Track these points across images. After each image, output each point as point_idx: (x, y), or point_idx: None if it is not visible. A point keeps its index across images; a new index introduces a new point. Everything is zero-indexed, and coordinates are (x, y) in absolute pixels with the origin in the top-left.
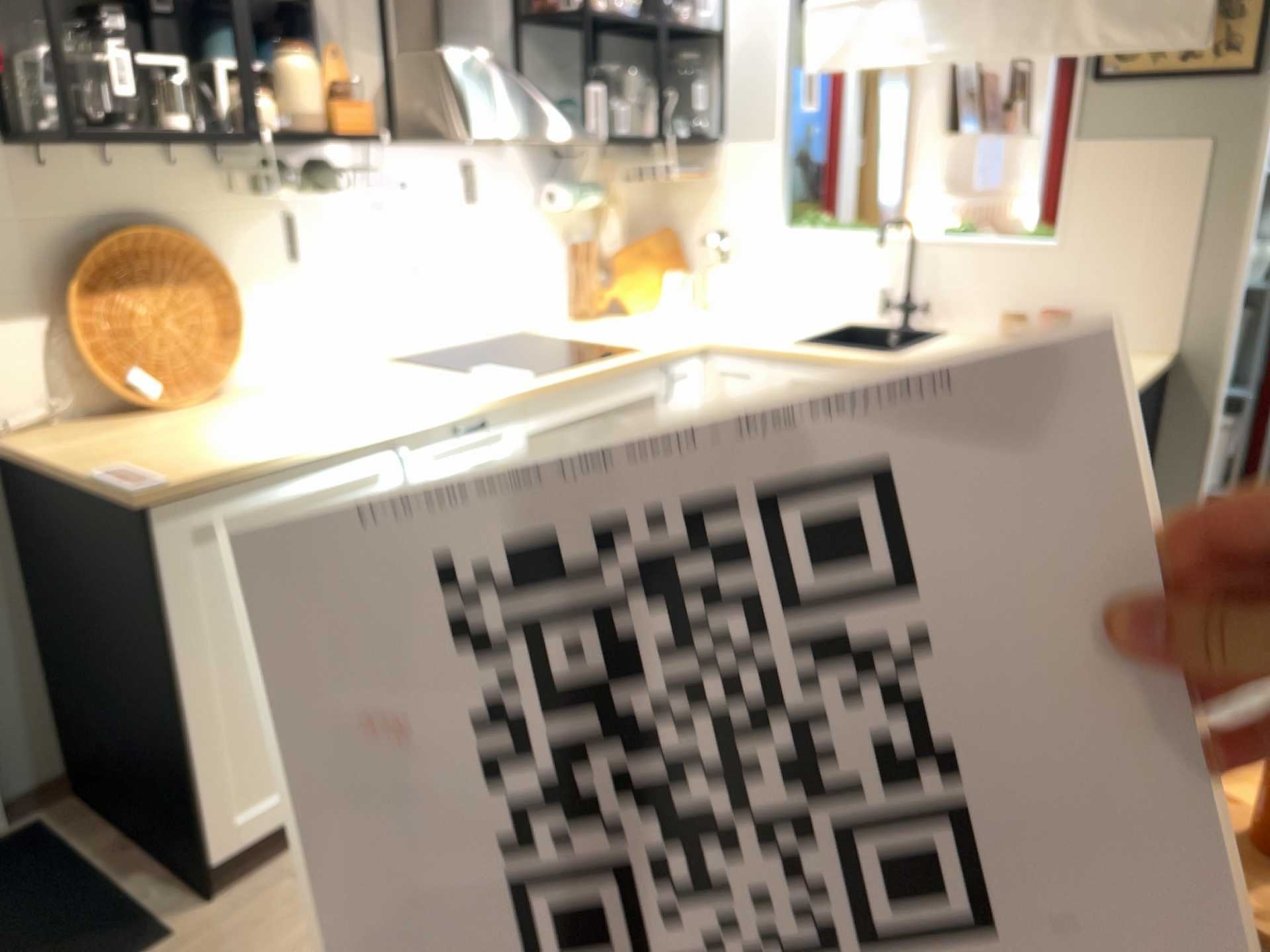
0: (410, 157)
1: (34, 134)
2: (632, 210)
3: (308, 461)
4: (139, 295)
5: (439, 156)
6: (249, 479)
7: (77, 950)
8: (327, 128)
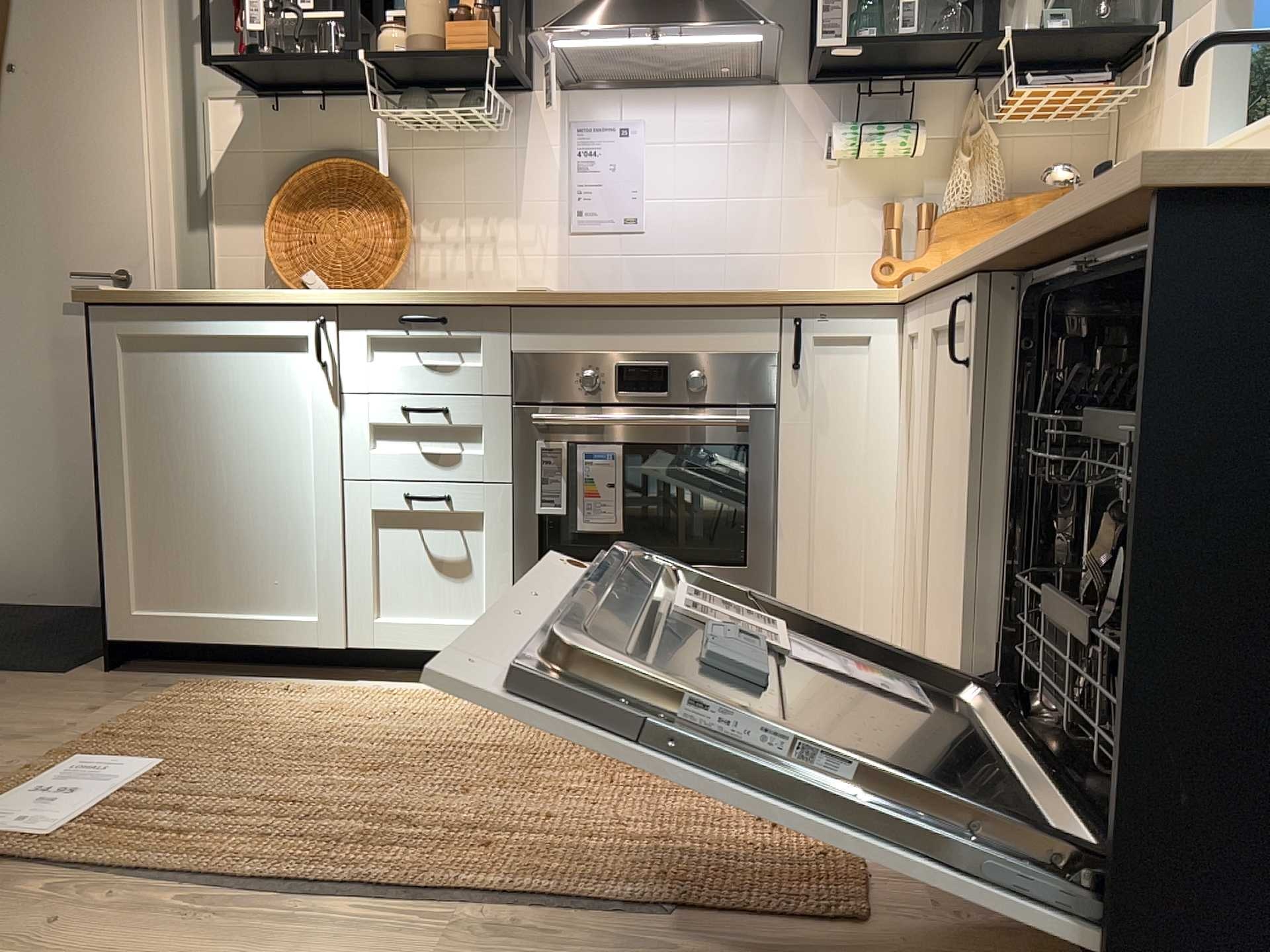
0: (635, 102)
1: (275, 89)
2: (1034, 171)
3: (231, 307)
4: (329, 213)
5: (676, 101)
6: (170, 306)
7: (48, 656)
8: (440, 50)
